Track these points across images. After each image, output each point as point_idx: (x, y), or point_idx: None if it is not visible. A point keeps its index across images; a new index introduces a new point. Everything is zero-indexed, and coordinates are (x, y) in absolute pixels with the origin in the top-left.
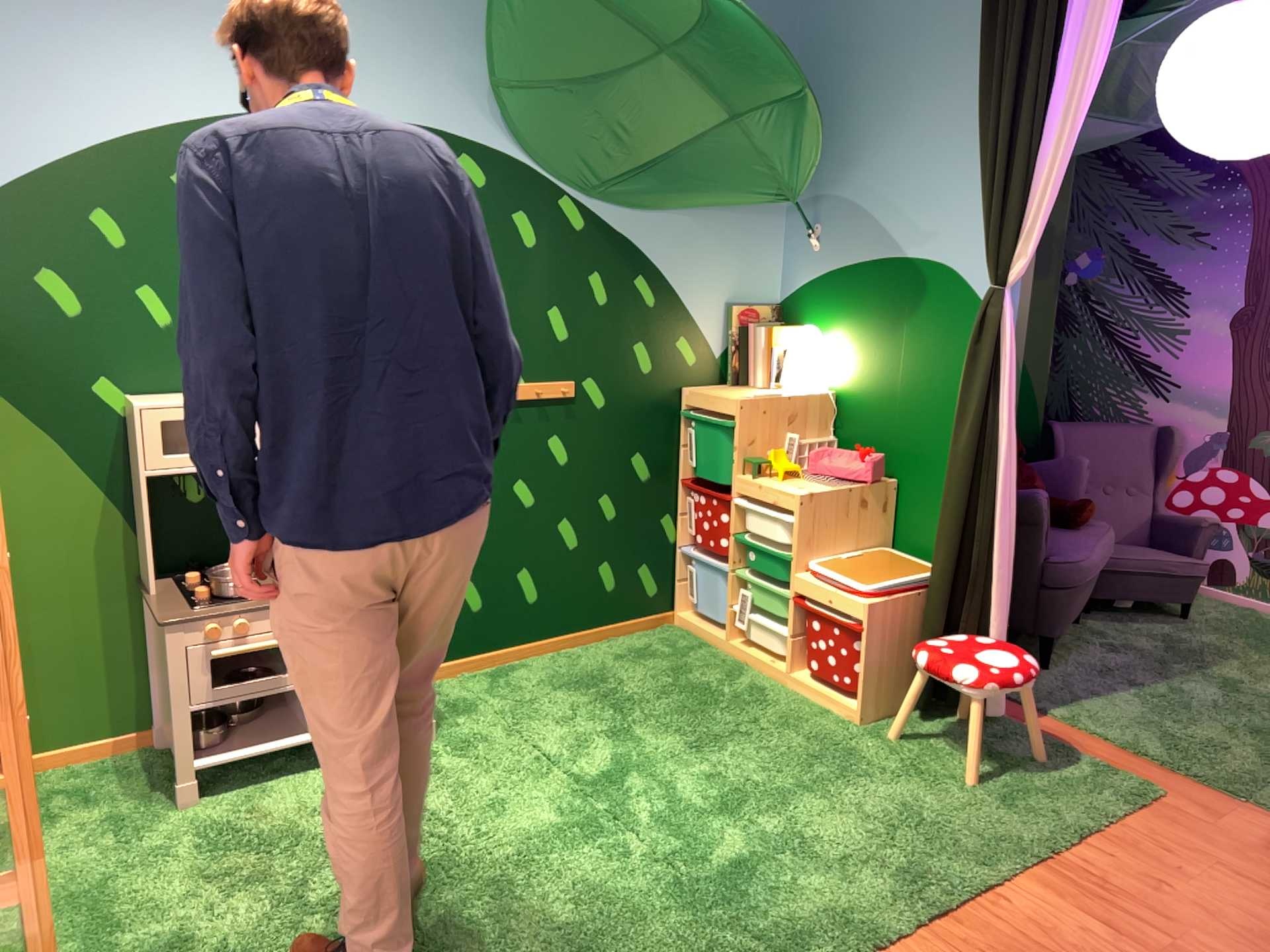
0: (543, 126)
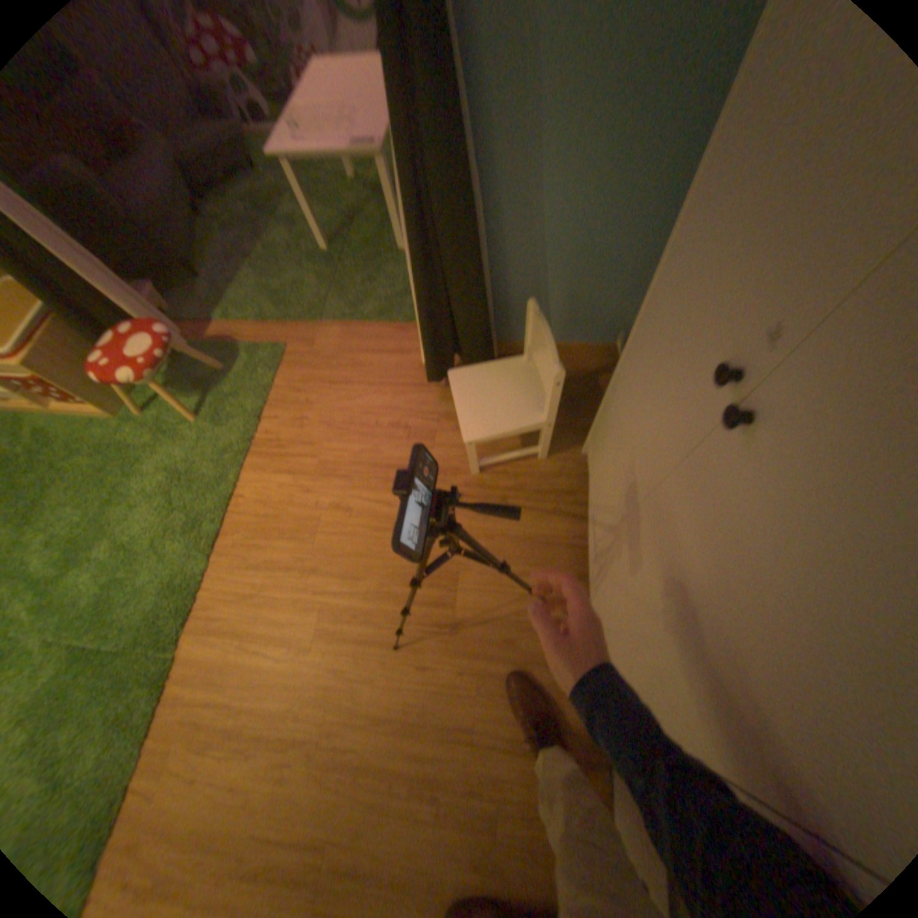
0: None
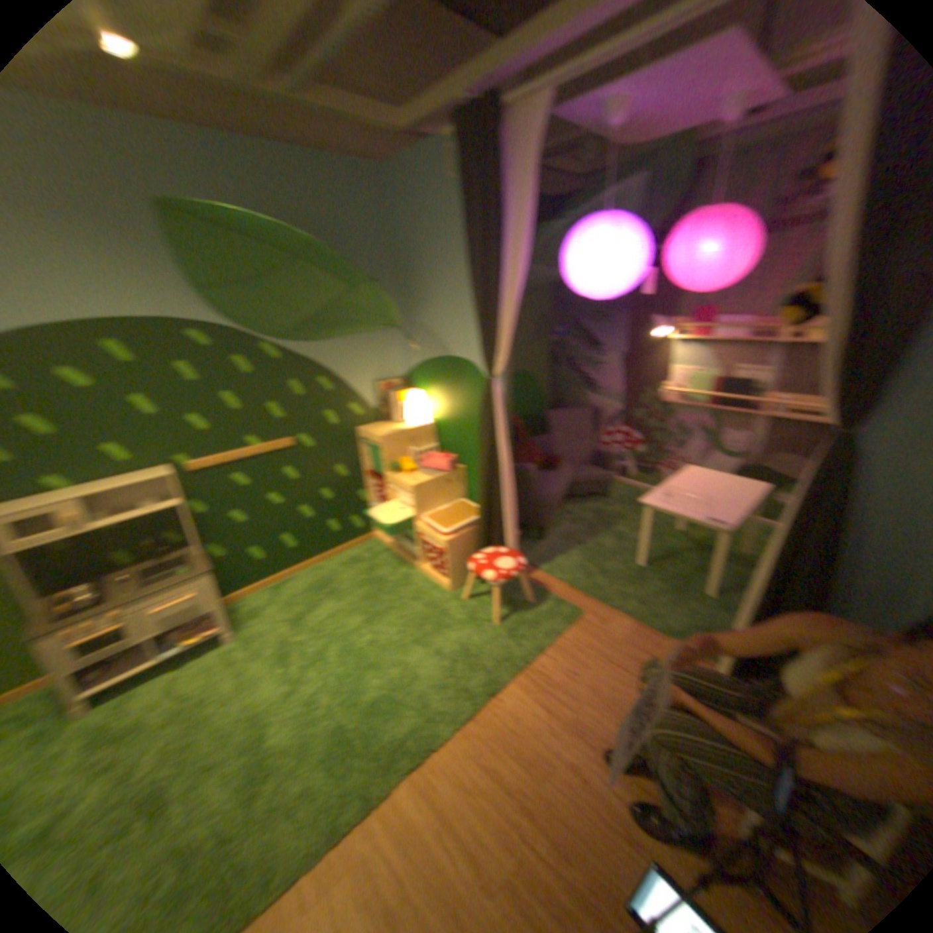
0: (233, 308)
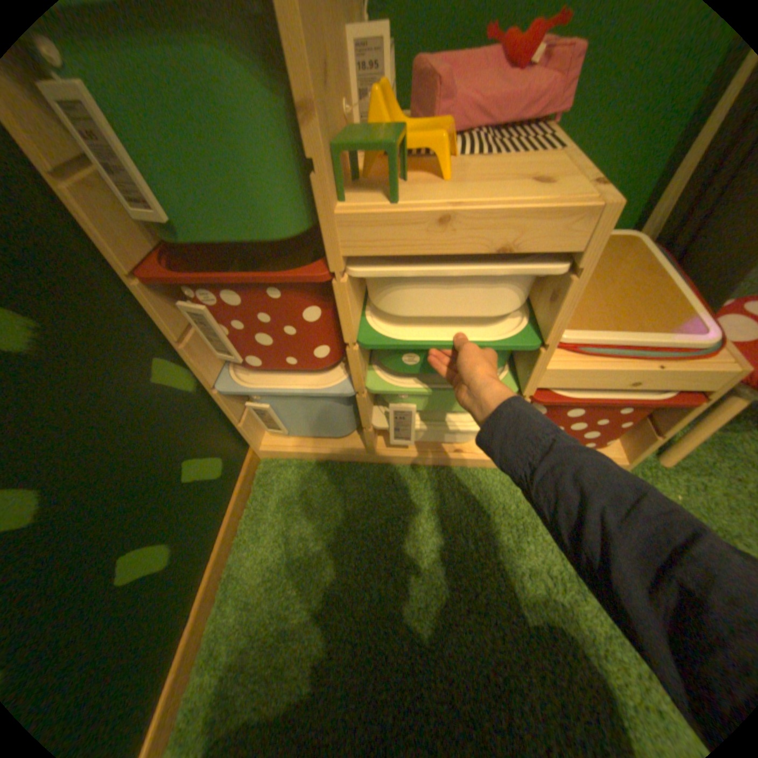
0: None
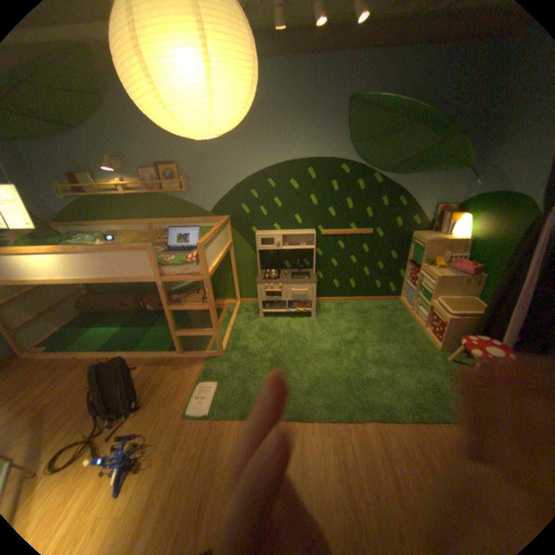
0: (368, 153)
